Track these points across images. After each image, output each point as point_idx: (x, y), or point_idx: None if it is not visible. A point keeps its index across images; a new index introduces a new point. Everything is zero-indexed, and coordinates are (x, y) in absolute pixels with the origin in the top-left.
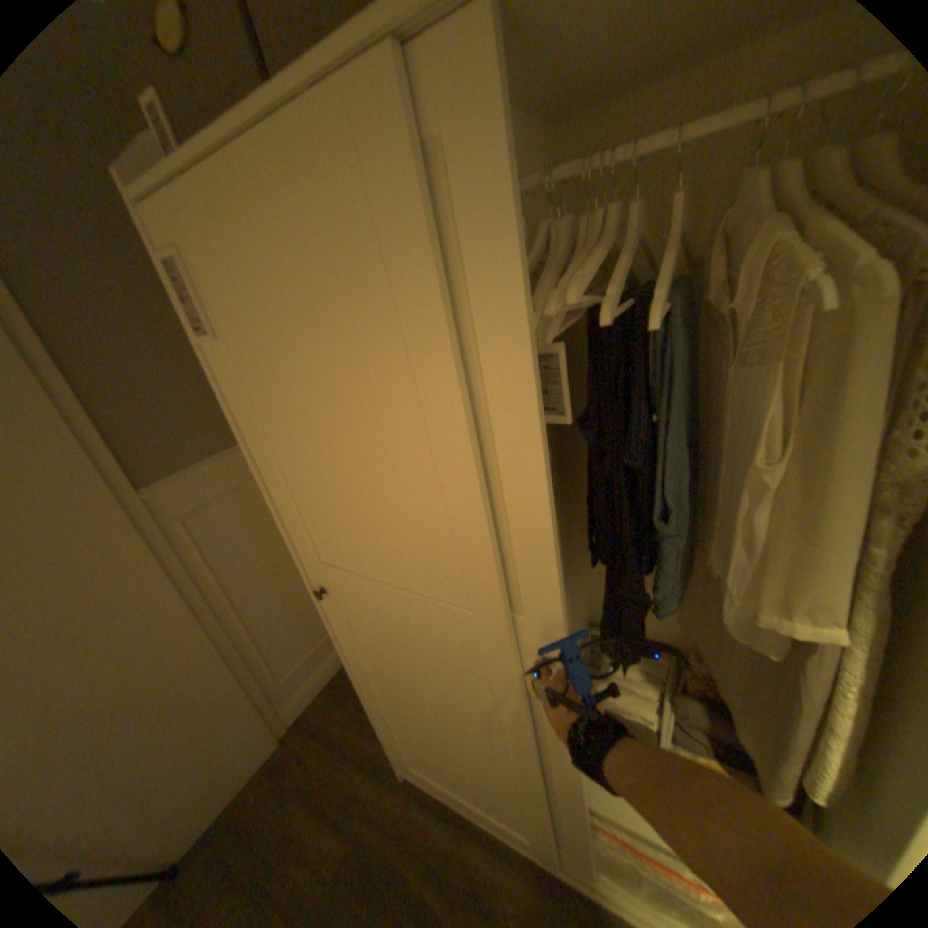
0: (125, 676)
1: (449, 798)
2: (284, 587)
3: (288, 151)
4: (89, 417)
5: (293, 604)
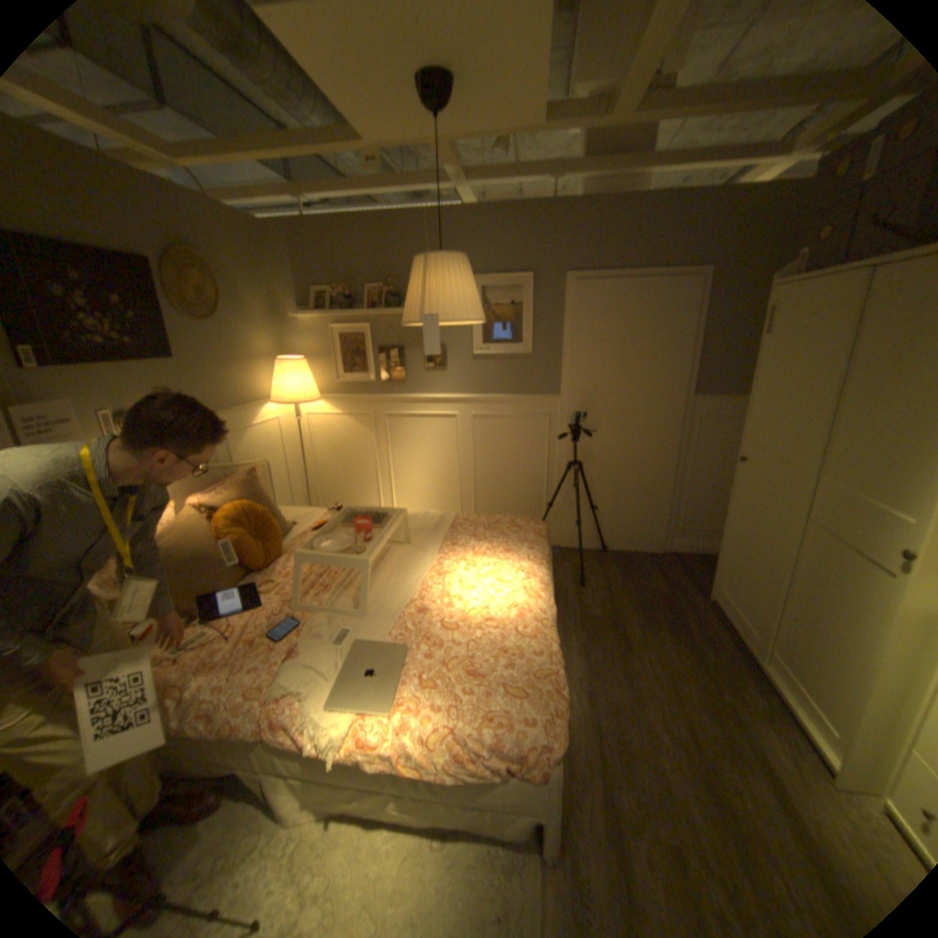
0: (645, 465)
1: (736, 610)
2: (721, 484)
3: (830, 286)
4: (700, 359)
5: (718, 497)
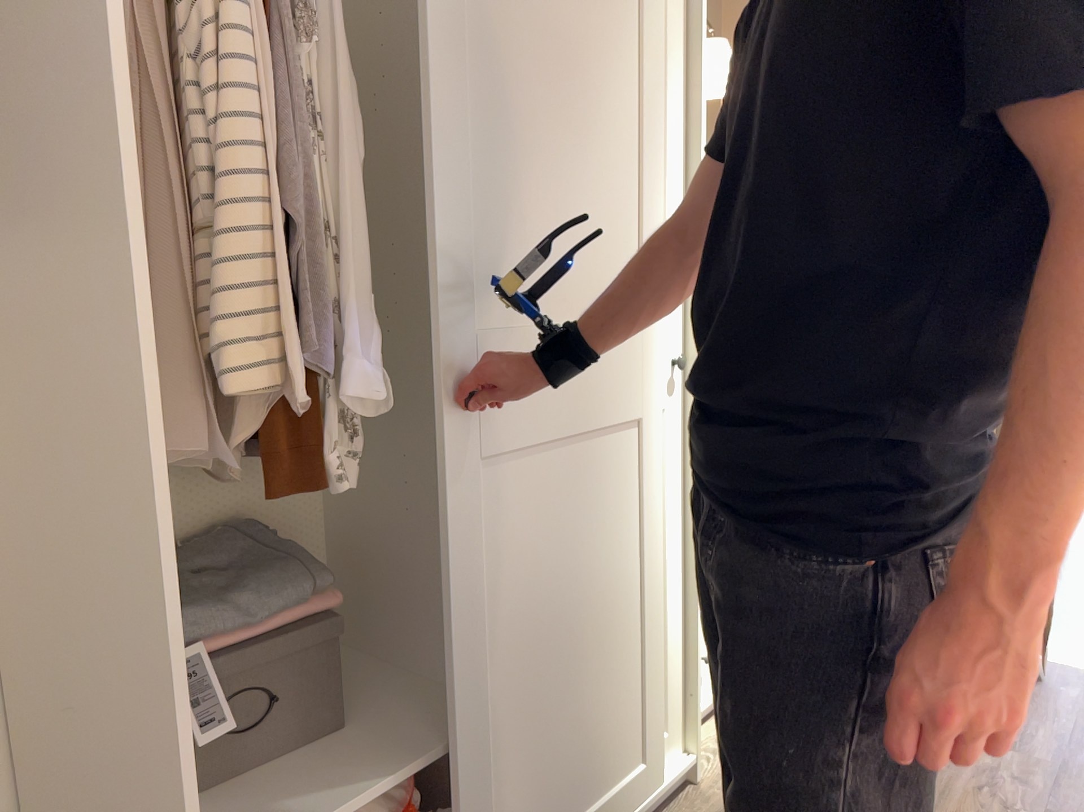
0: None
1: None
2: None
3: None
4: None
5: None
